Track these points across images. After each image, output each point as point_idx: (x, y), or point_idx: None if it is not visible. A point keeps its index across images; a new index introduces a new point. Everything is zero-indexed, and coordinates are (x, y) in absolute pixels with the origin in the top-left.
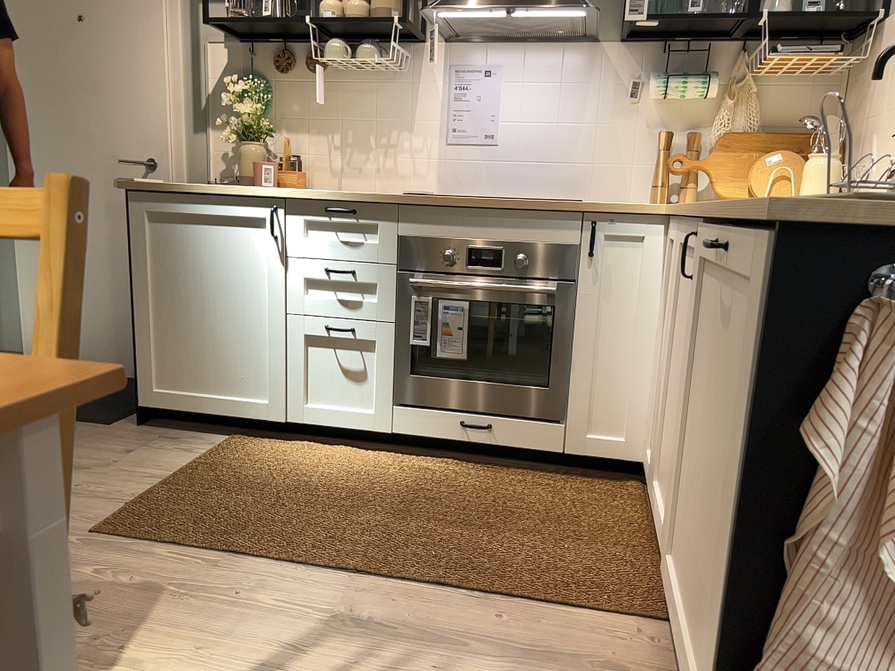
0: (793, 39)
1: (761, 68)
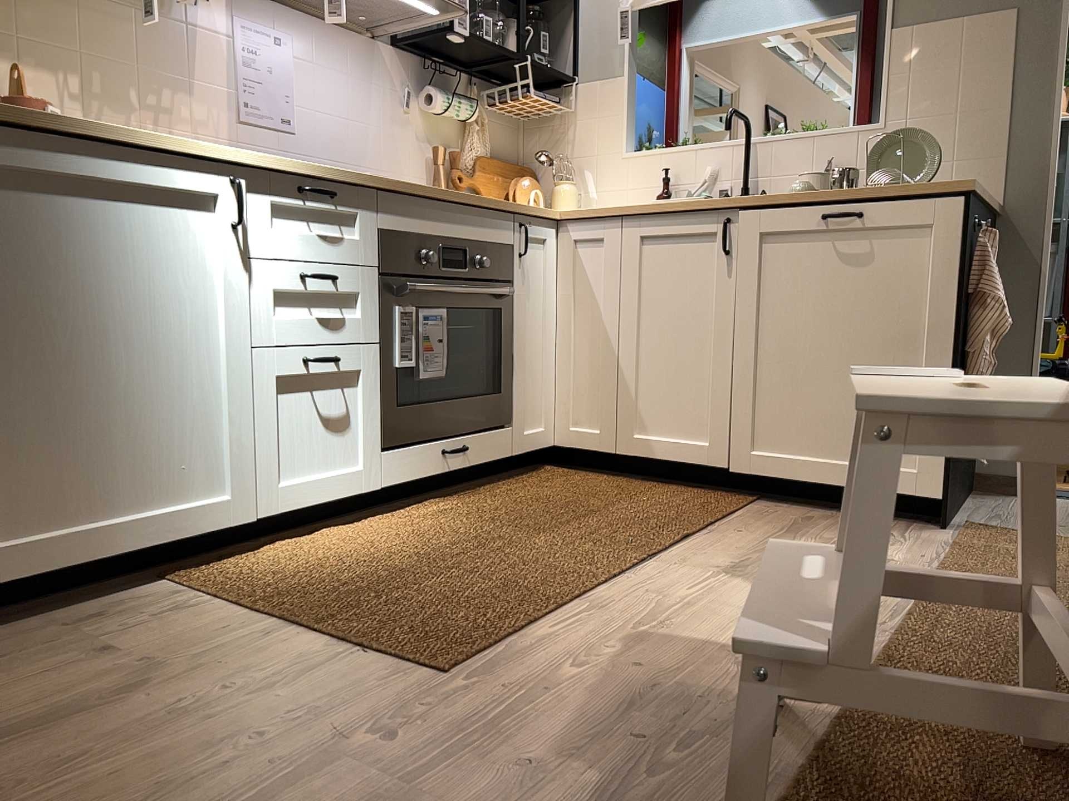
0: (497, 85)
1: (505, 104)
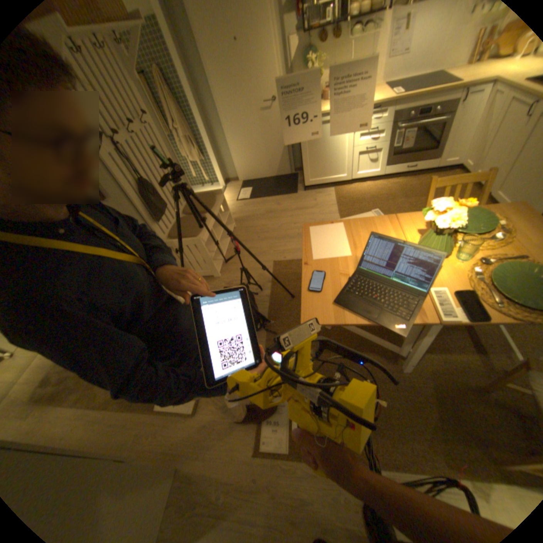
0: None
1: None
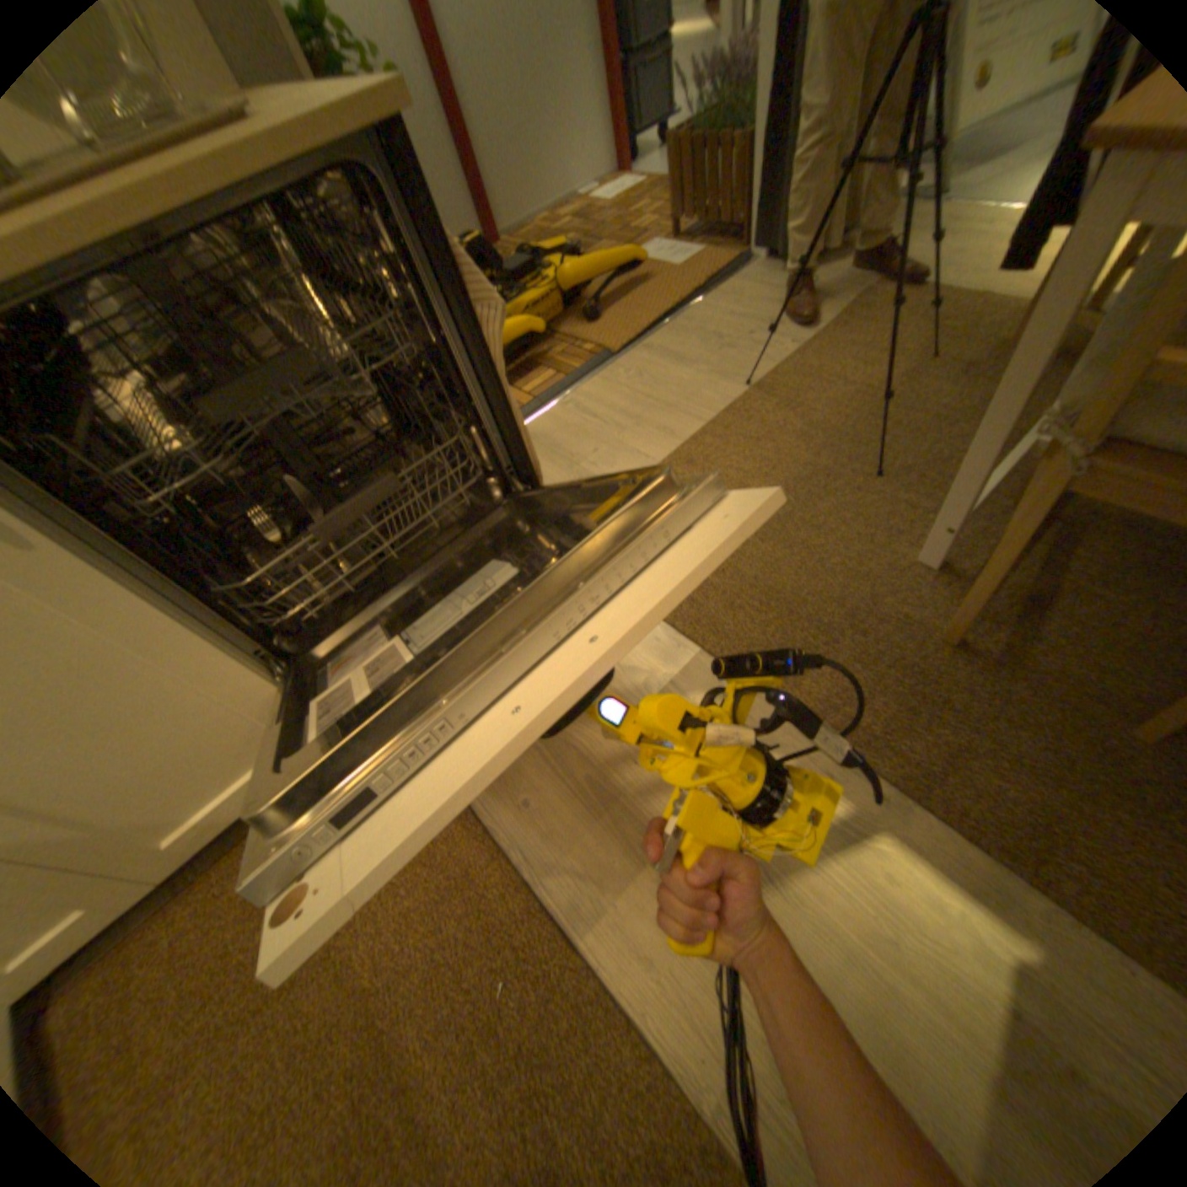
0: None
1: None
